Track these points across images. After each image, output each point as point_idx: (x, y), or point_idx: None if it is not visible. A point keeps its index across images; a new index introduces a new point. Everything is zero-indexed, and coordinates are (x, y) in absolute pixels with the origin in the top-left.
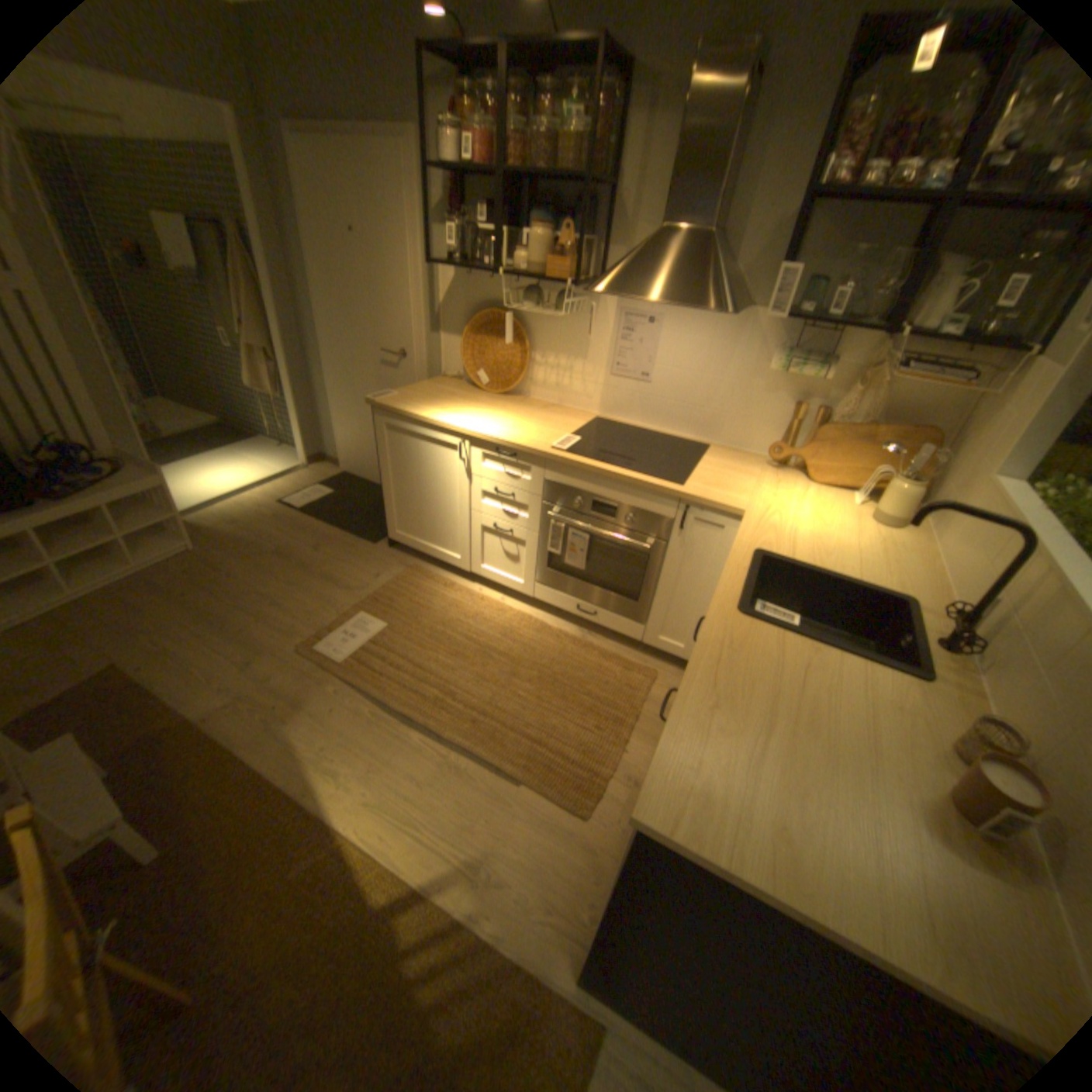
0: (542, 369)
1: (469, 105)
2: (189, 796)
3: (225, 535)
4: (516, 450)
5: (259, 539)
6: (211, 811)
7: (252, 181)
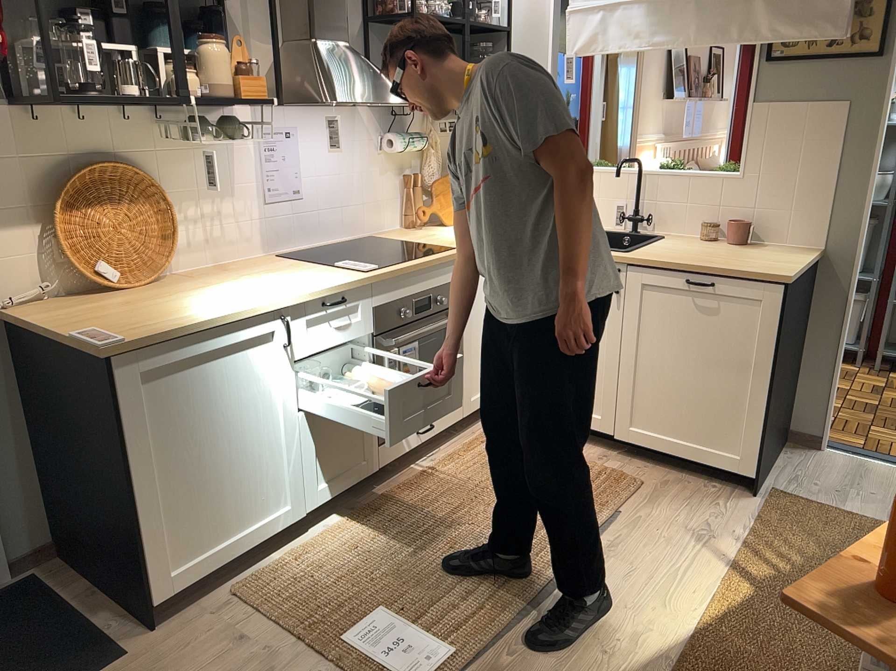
0: (182, 227)
1: None
2: None
3: None
4: (345, 290)
5: None
6: None
7: None
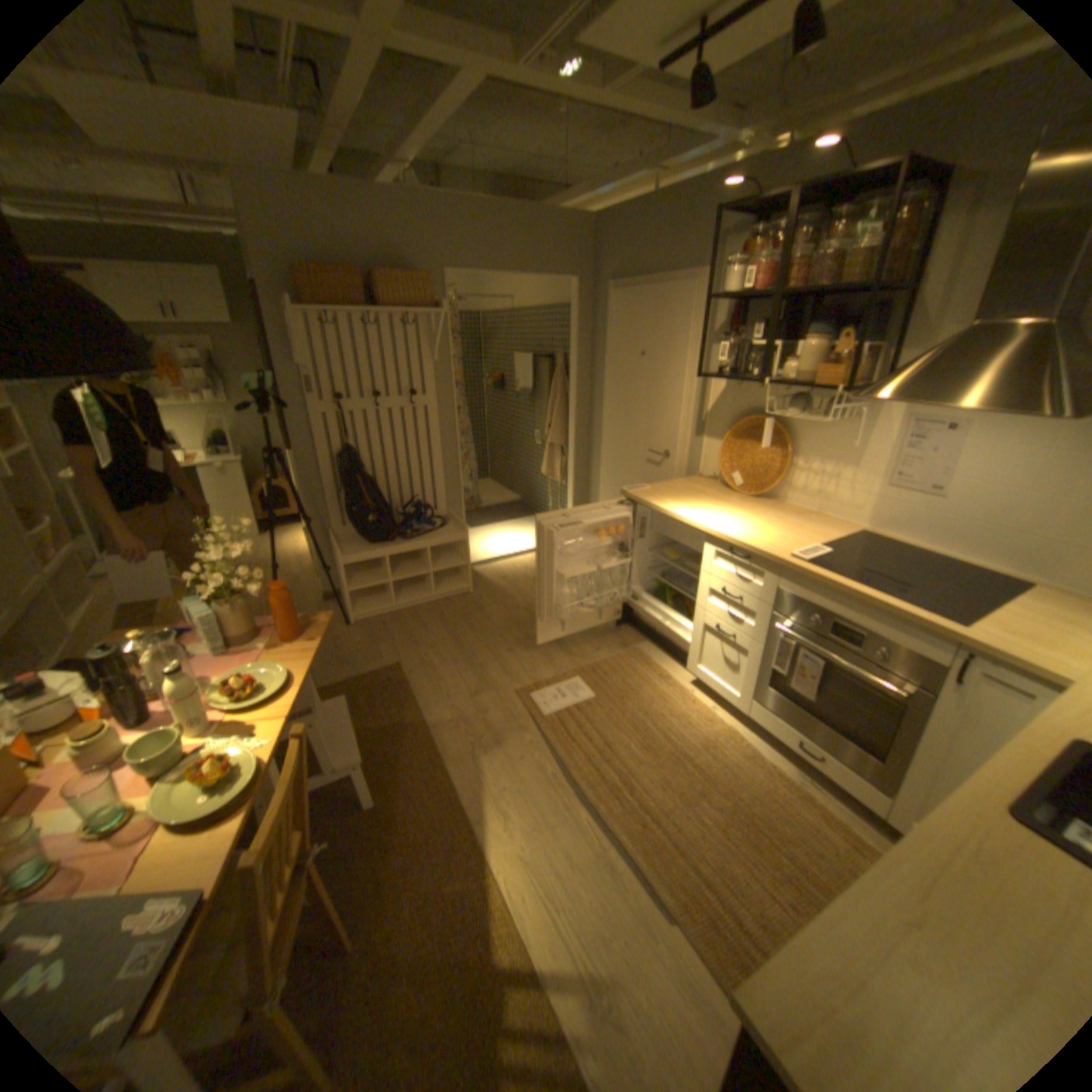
0: (803, 473)
1: (762, 242)
2: (406, 782)
3: (496, 586)
4: (751, 552)
5: (518, 594)
6: (415, 801)
7: (580, 325)
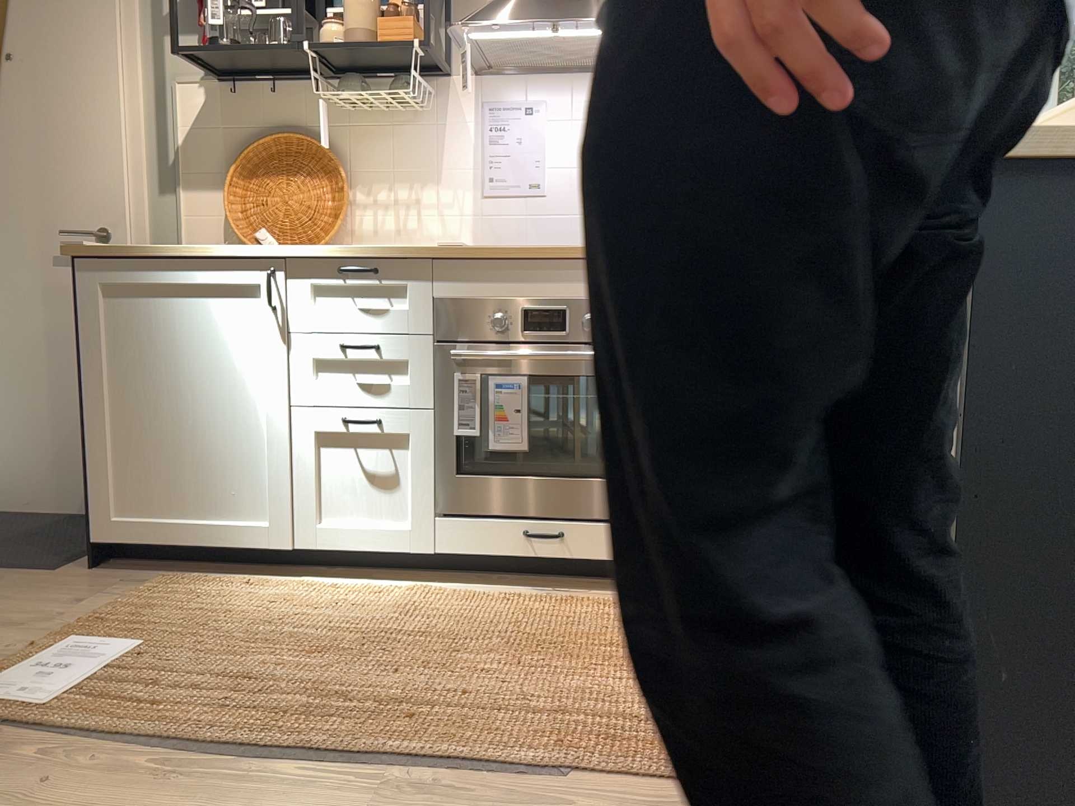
0: (367, 211)
1: None
2: None
3: None
4: (377, 259)
5: None
6: None
7: None
